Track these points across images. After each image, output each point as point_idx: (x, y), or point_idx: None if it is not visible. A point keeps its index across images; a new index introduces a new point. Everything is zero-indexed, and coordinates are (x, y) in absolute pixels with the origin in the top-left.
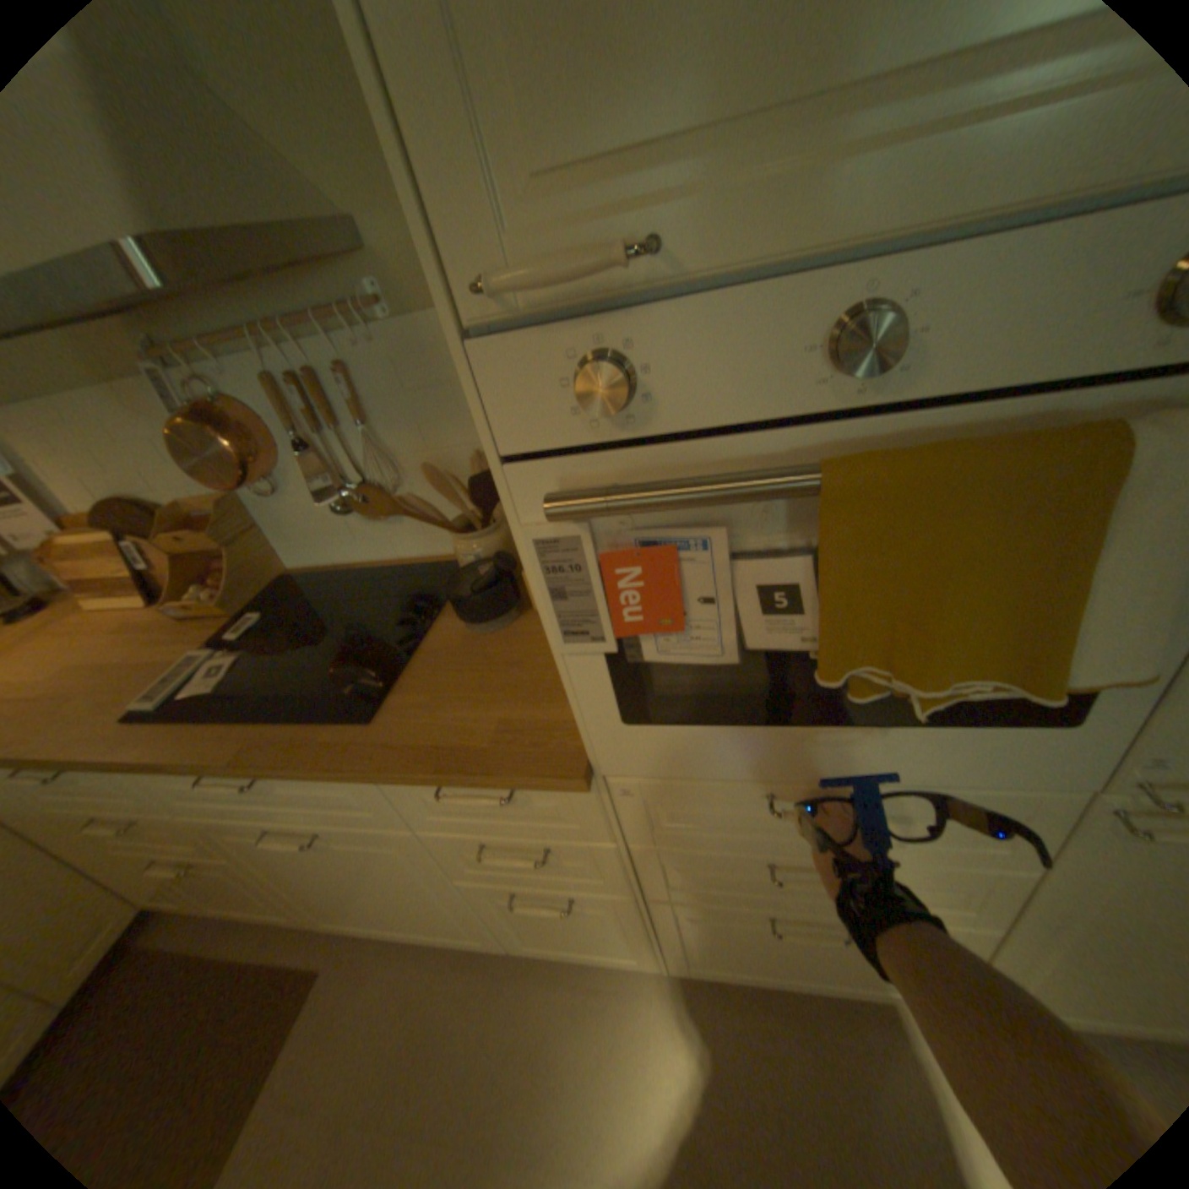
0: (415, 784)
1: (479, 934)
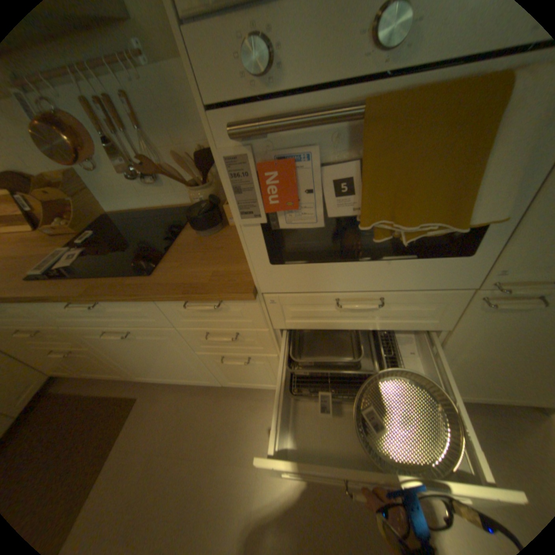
0: (173, 300)
1: (208, 377)
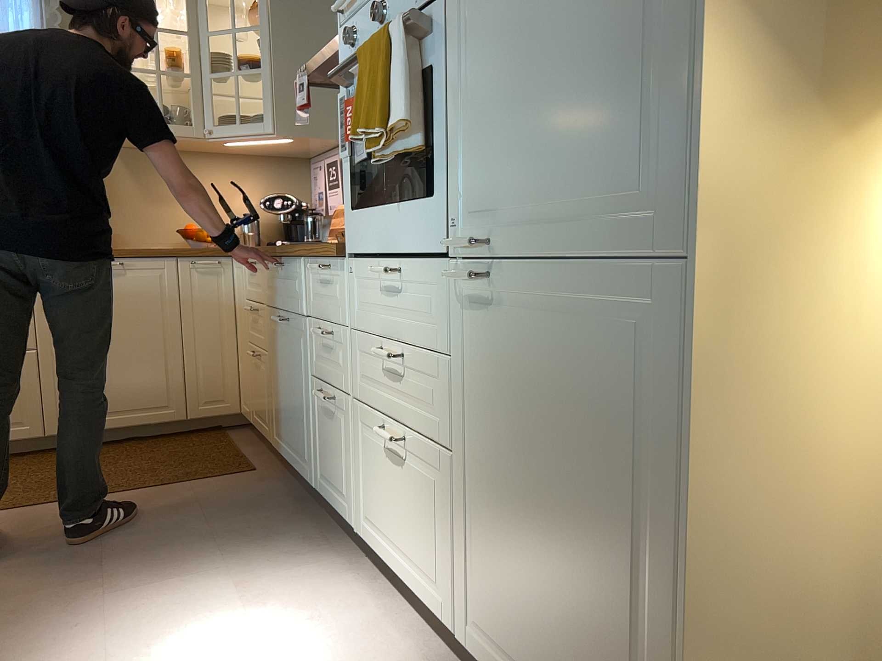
0: (308, 256)
1: (310, 452)
